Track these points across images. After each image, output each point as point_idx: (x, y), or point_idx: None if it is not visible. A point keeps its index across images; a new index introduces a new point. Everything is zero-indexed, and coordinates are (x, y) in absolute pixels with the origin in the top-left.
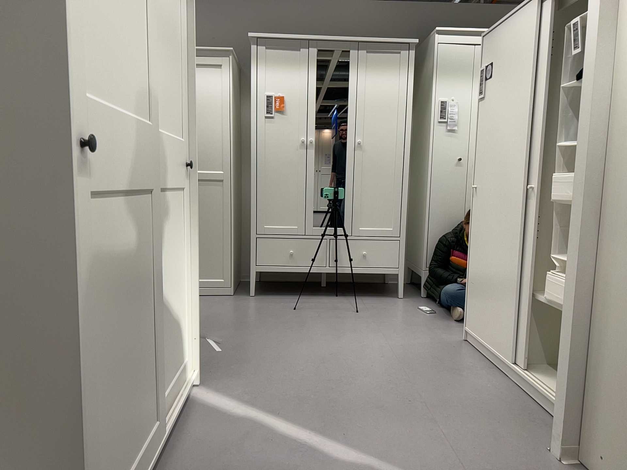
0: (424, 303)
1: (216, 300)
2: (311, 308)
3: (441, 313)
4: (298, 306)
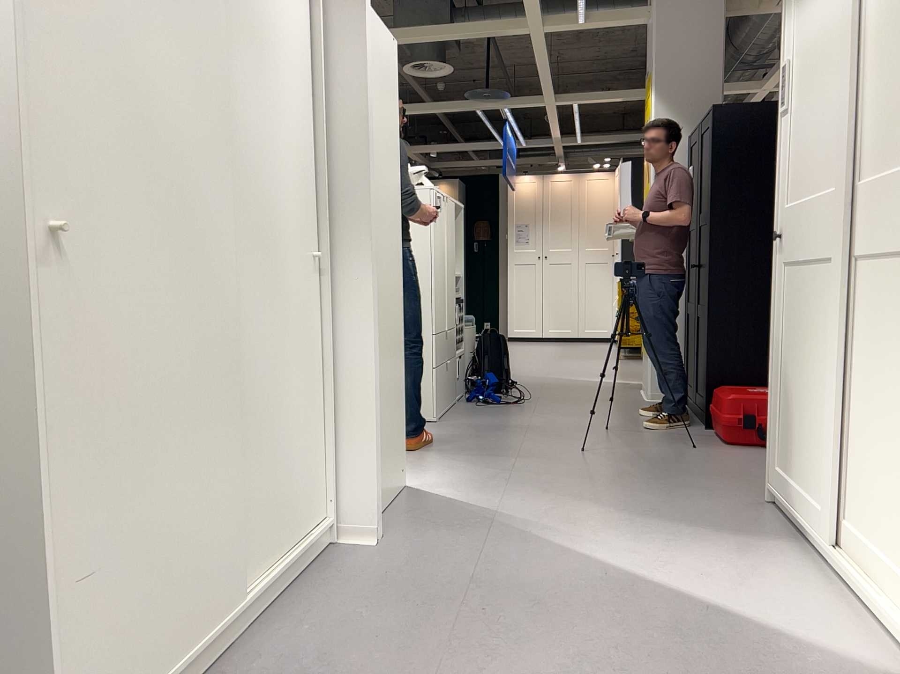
0: None
1: None
2: None
3: None
4: None
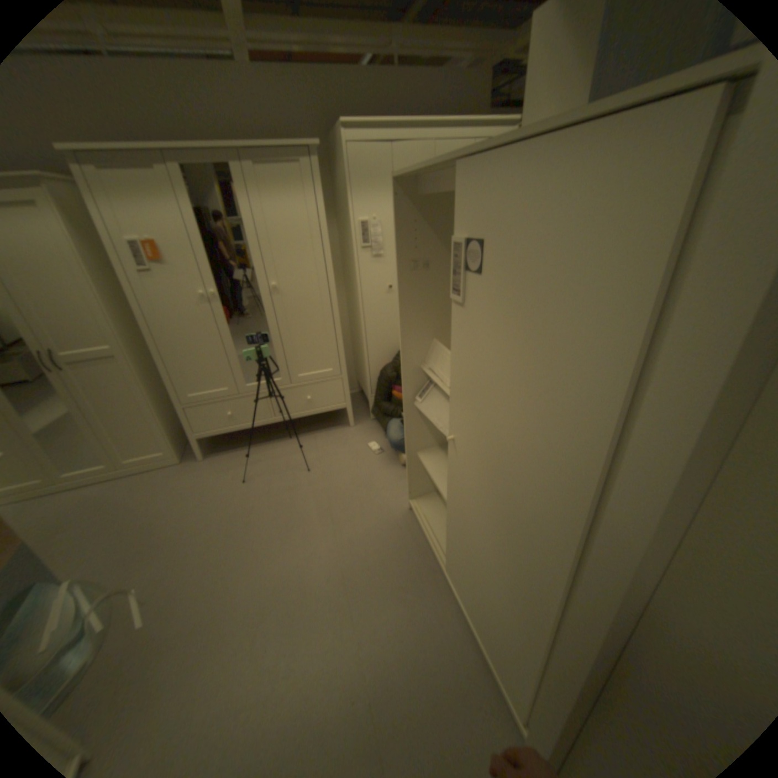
0: (372, 432)
1: (159, 477)
2: (261, 471)
3: (387, 448)
4: (248, 471)
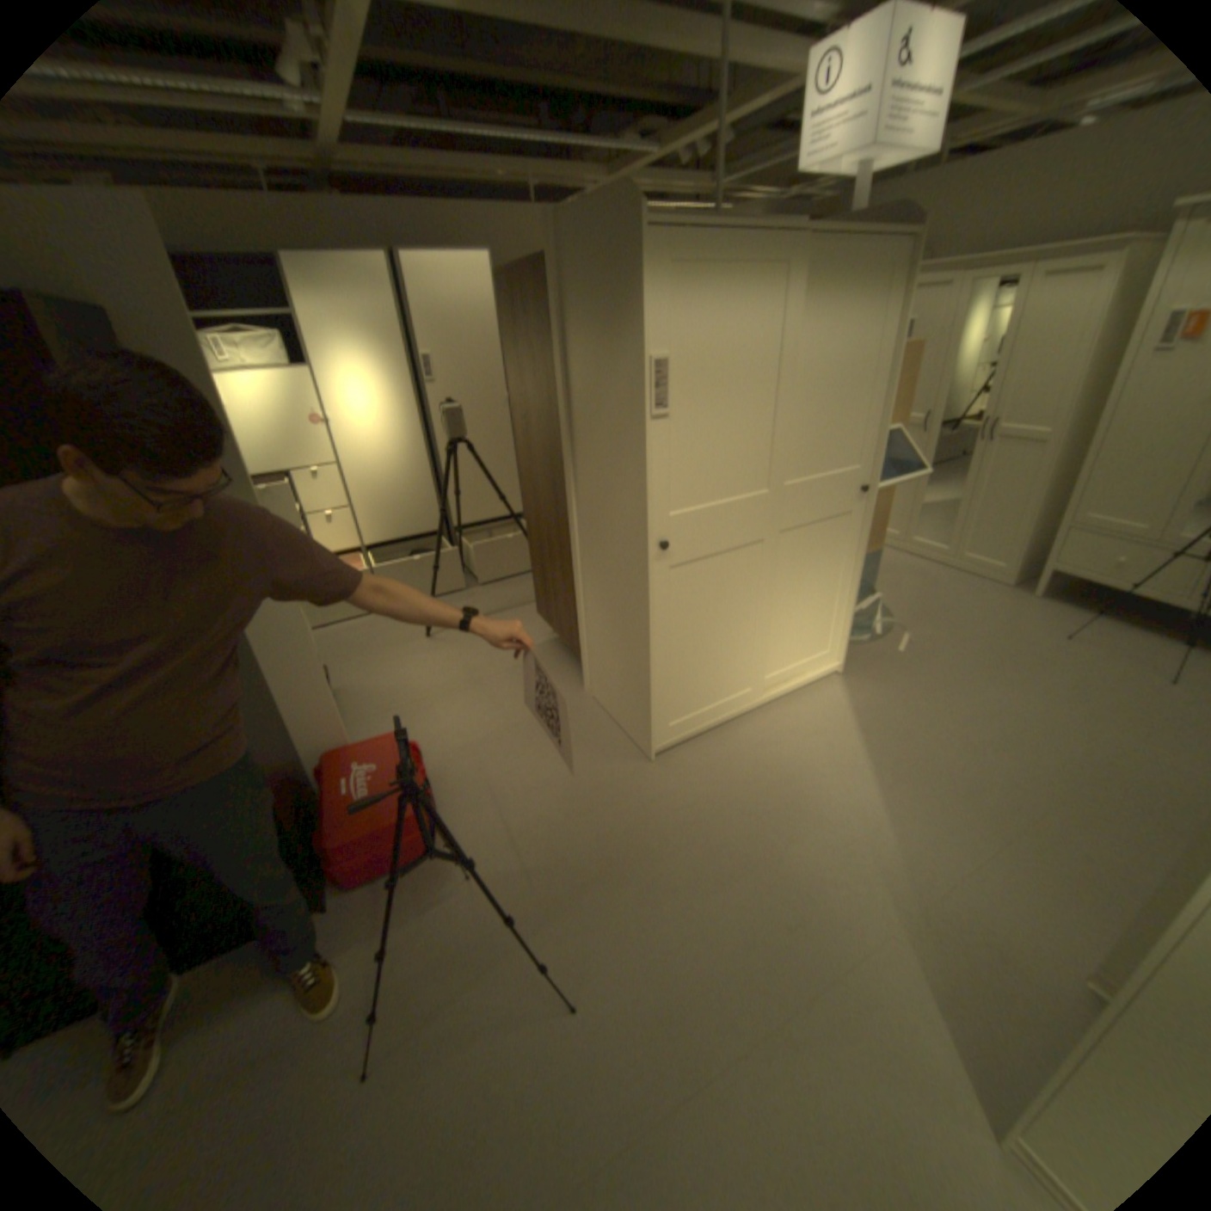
0: None
1: (985, 585)
2: (1104, 645)
3: None
4: (1087, 635)
